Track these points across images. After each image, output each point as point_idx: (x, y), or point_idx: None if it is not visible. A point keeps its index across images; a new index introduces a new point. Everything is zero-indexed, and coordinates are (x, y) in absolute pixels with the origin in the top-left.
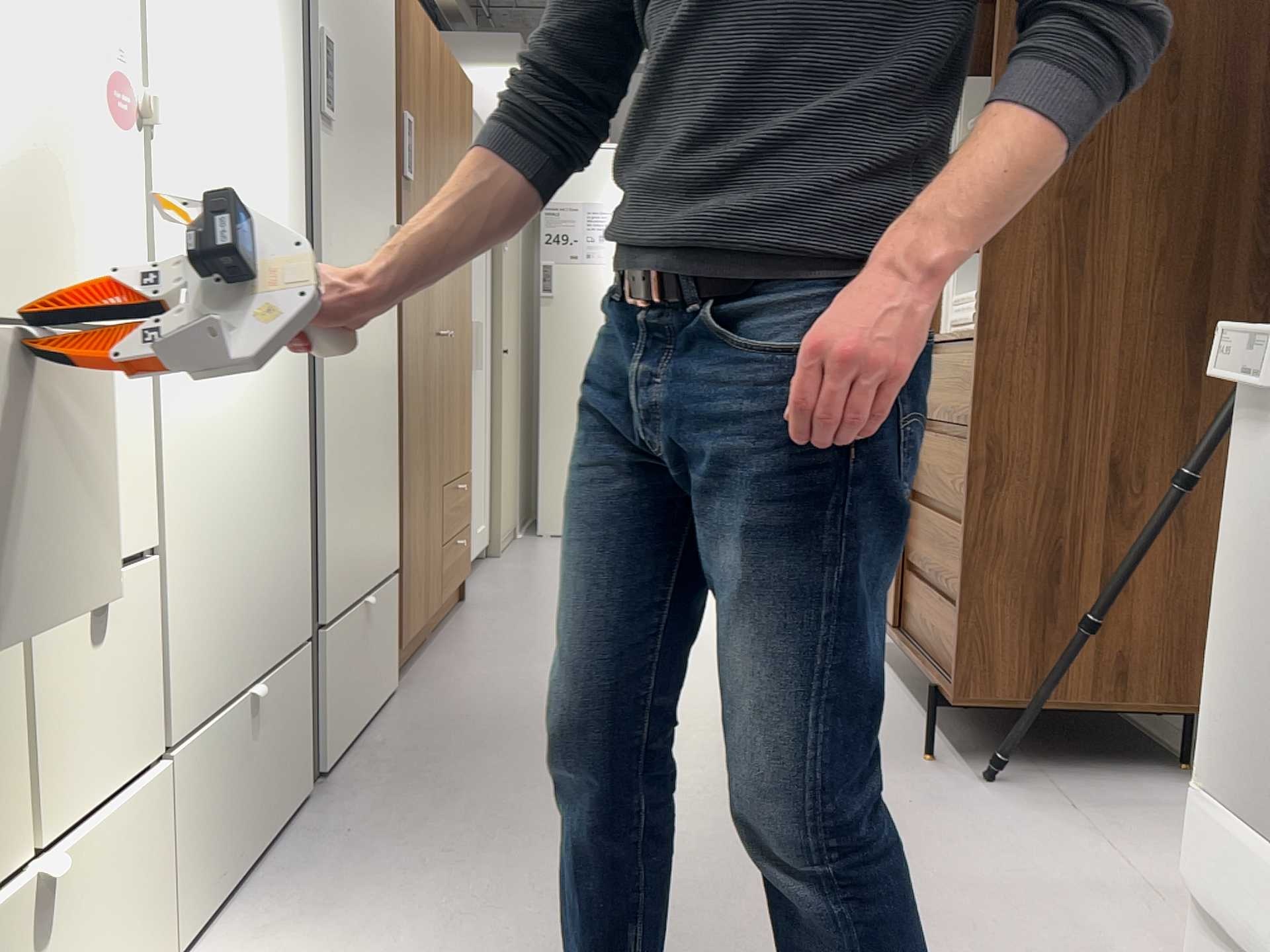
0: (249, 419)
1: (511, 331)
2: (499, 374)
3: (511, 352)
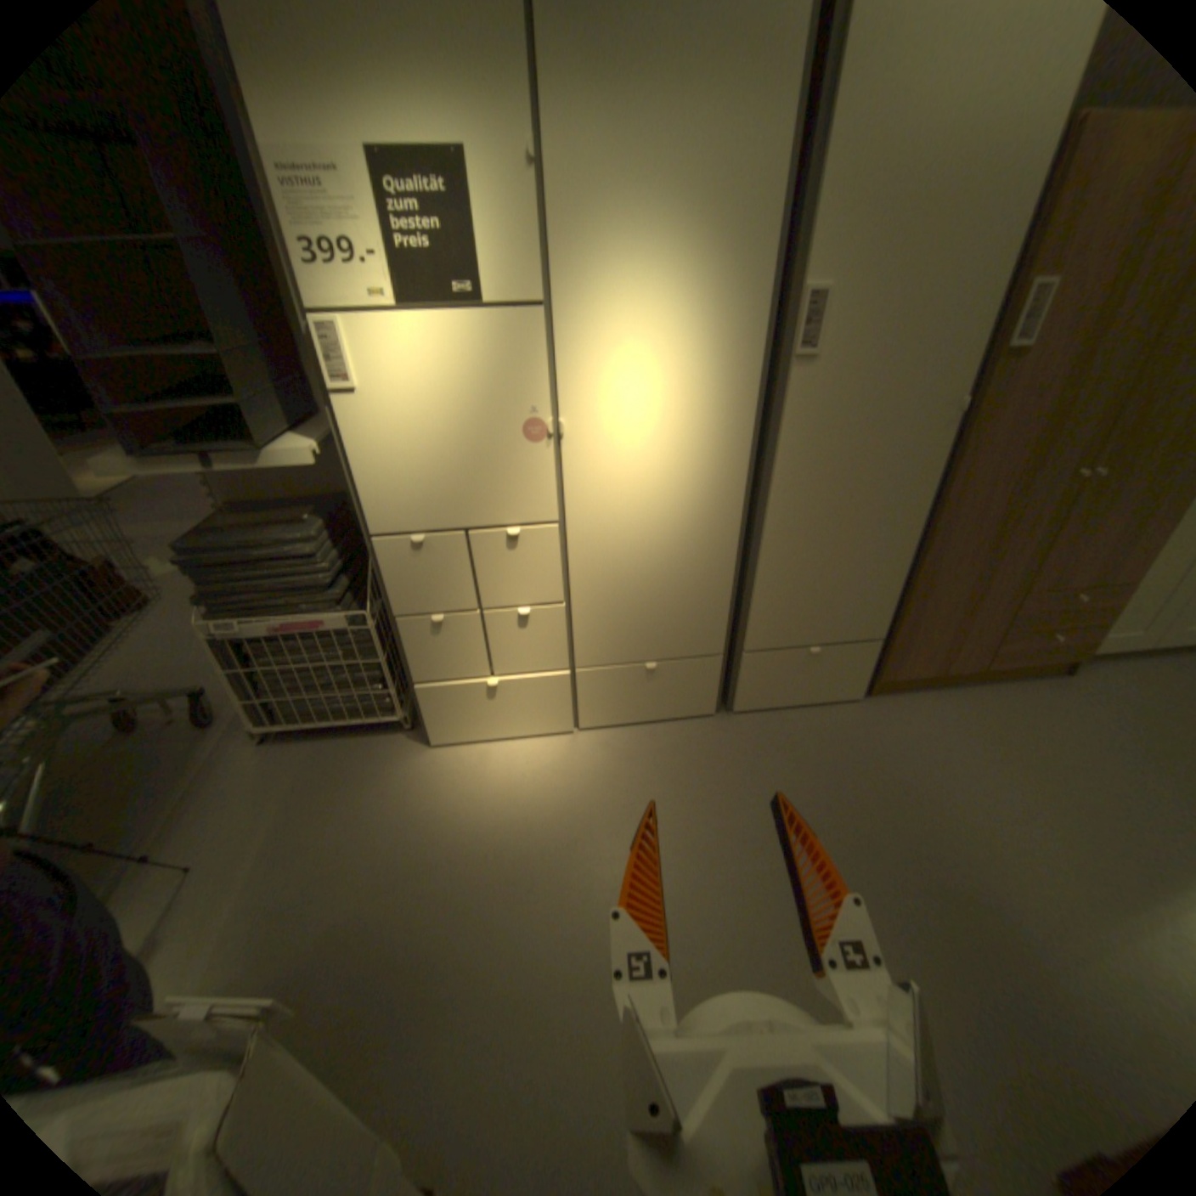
0: (664, 554)
1: None
2: None
3: None
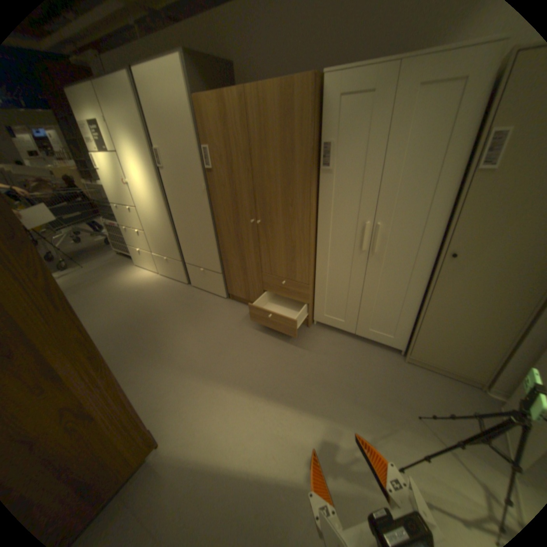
0: (156, 222)
1: (503, 244)
2: (437, 267)
3: (504, 263)
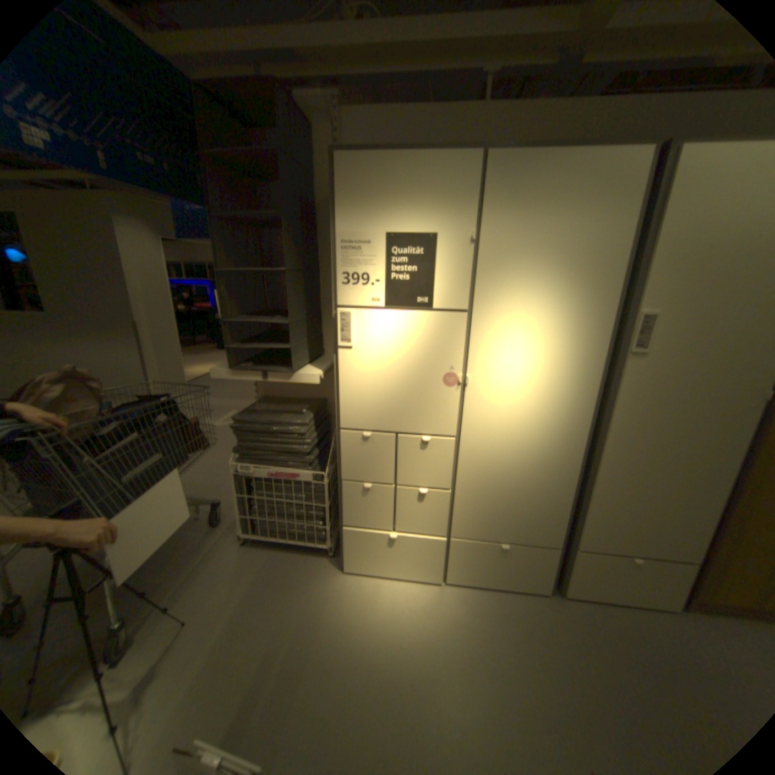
0: (525, 468)
1: None
2: None
3: None
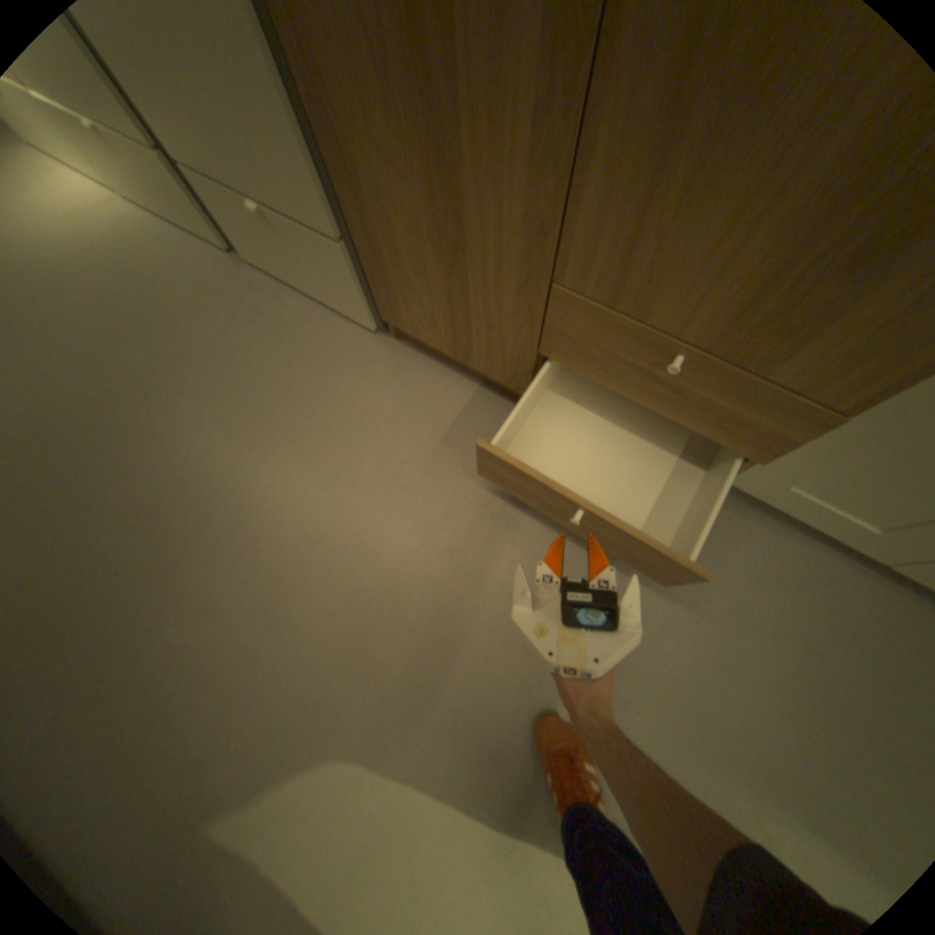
0: None
1: None
2: None
3: None
